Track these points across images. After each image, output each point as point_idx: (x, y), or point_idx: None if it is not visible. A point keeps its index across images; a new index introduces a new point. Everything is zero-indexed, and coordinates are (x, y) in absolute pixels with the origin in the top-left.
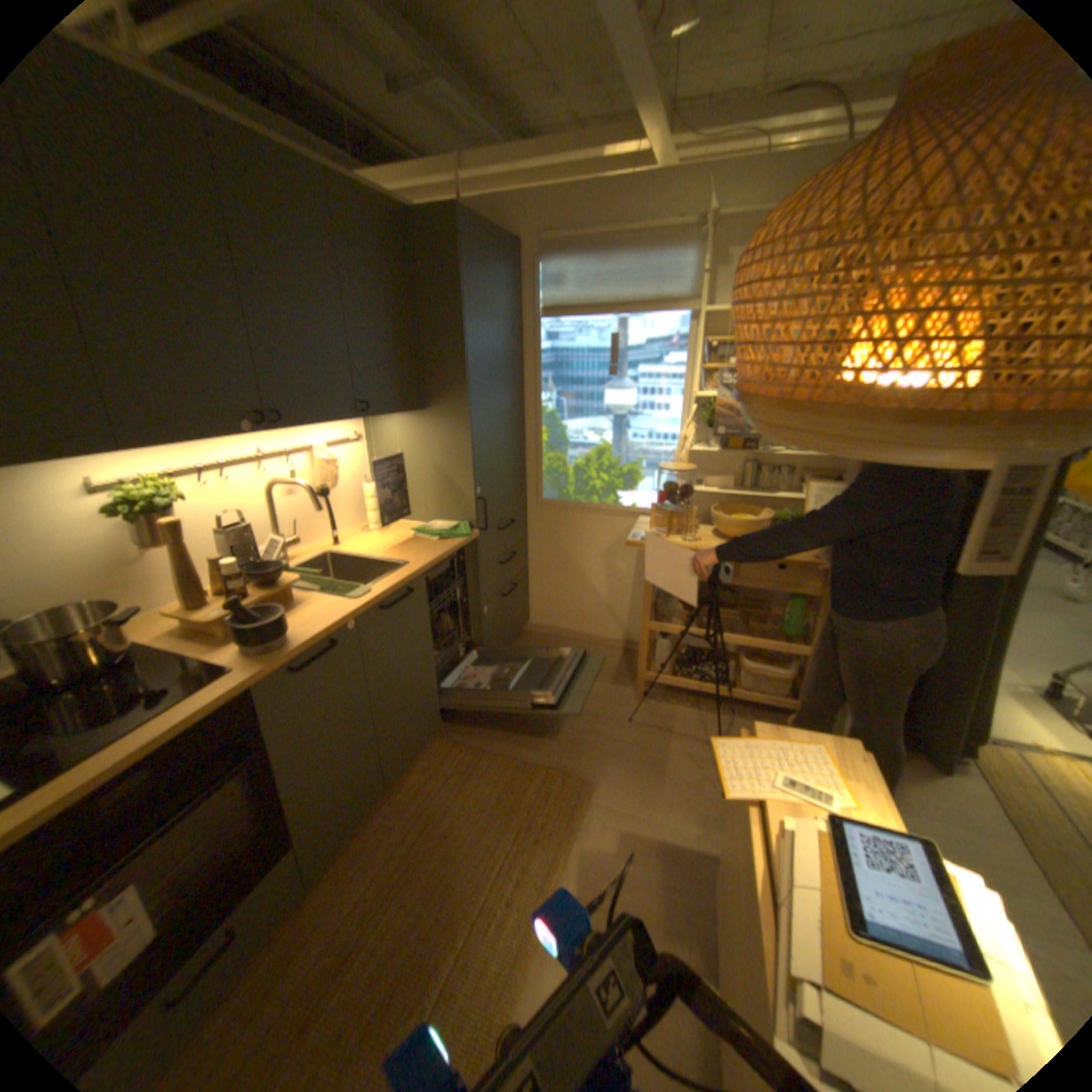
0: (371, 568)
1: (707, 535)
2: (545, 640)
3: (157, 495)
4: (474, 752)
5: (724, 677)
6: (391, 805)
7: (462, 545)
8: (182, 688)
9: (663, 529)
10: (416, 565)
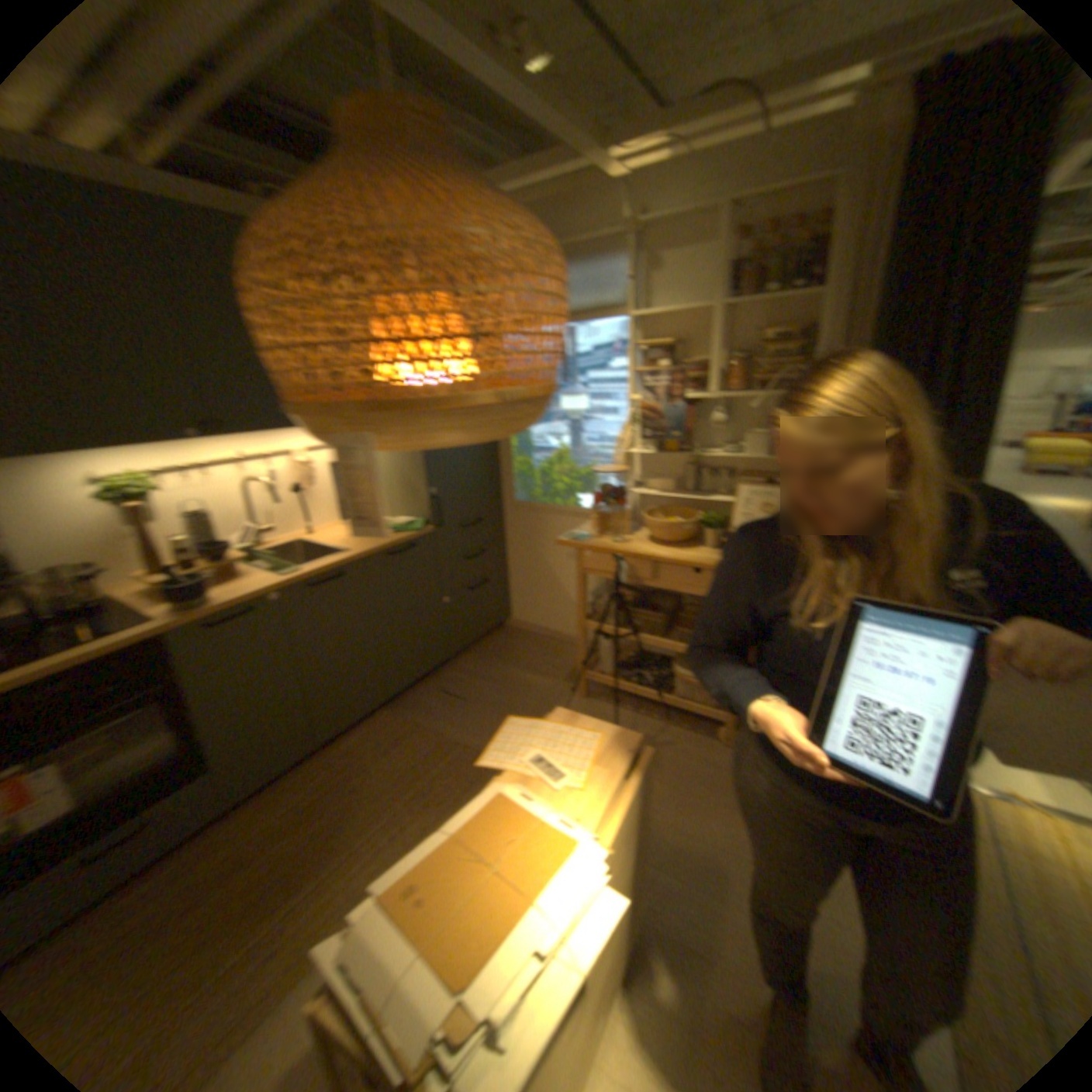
0: (323, 555)
1: (641, 538)
2: (521, 636)
3: (138, 488)
4: (409, 727)
5: (661, 682)
6: (322, 761)
7: (406, 539)
8: (106, 631)
9: (600, 530)
10: (351, 553)
